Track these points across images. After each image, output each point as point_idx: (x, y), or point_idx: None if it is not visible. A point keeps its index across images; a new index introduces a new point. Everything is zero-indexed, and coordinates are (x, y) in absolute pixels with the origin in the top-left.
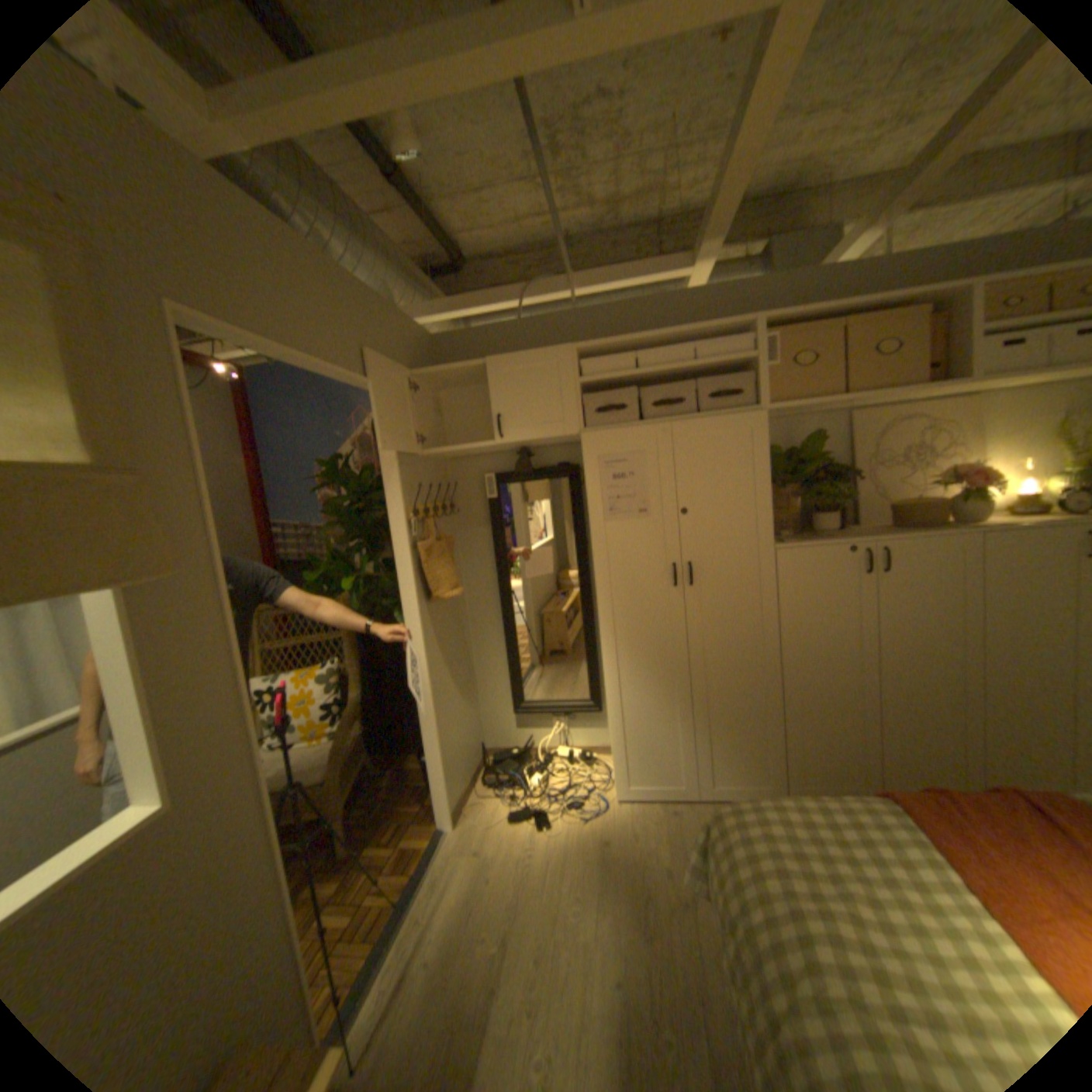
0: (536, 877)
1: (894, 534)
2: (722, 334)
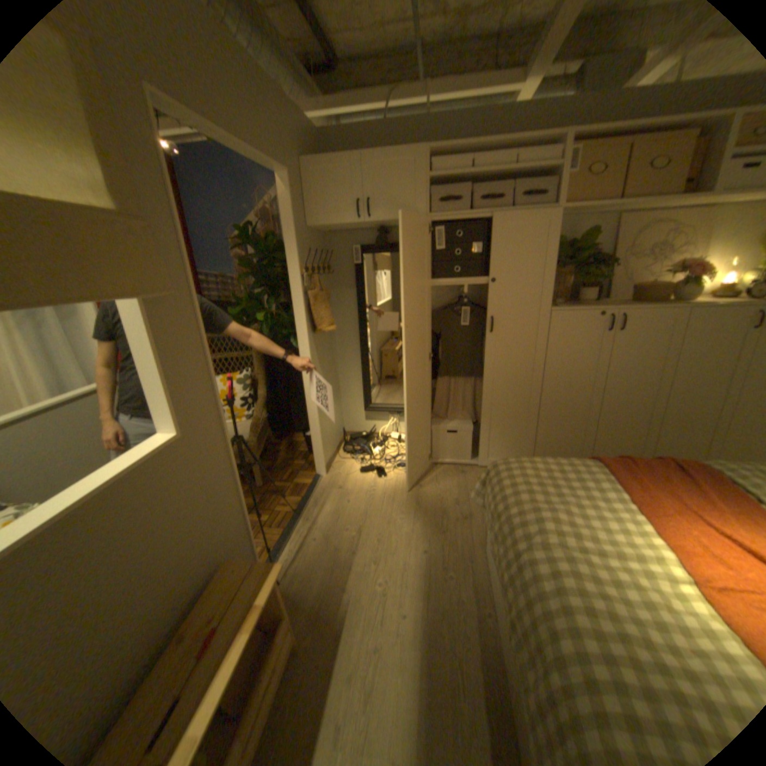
0: (378, 500)
1: (633, 305)
2: (540, 143)
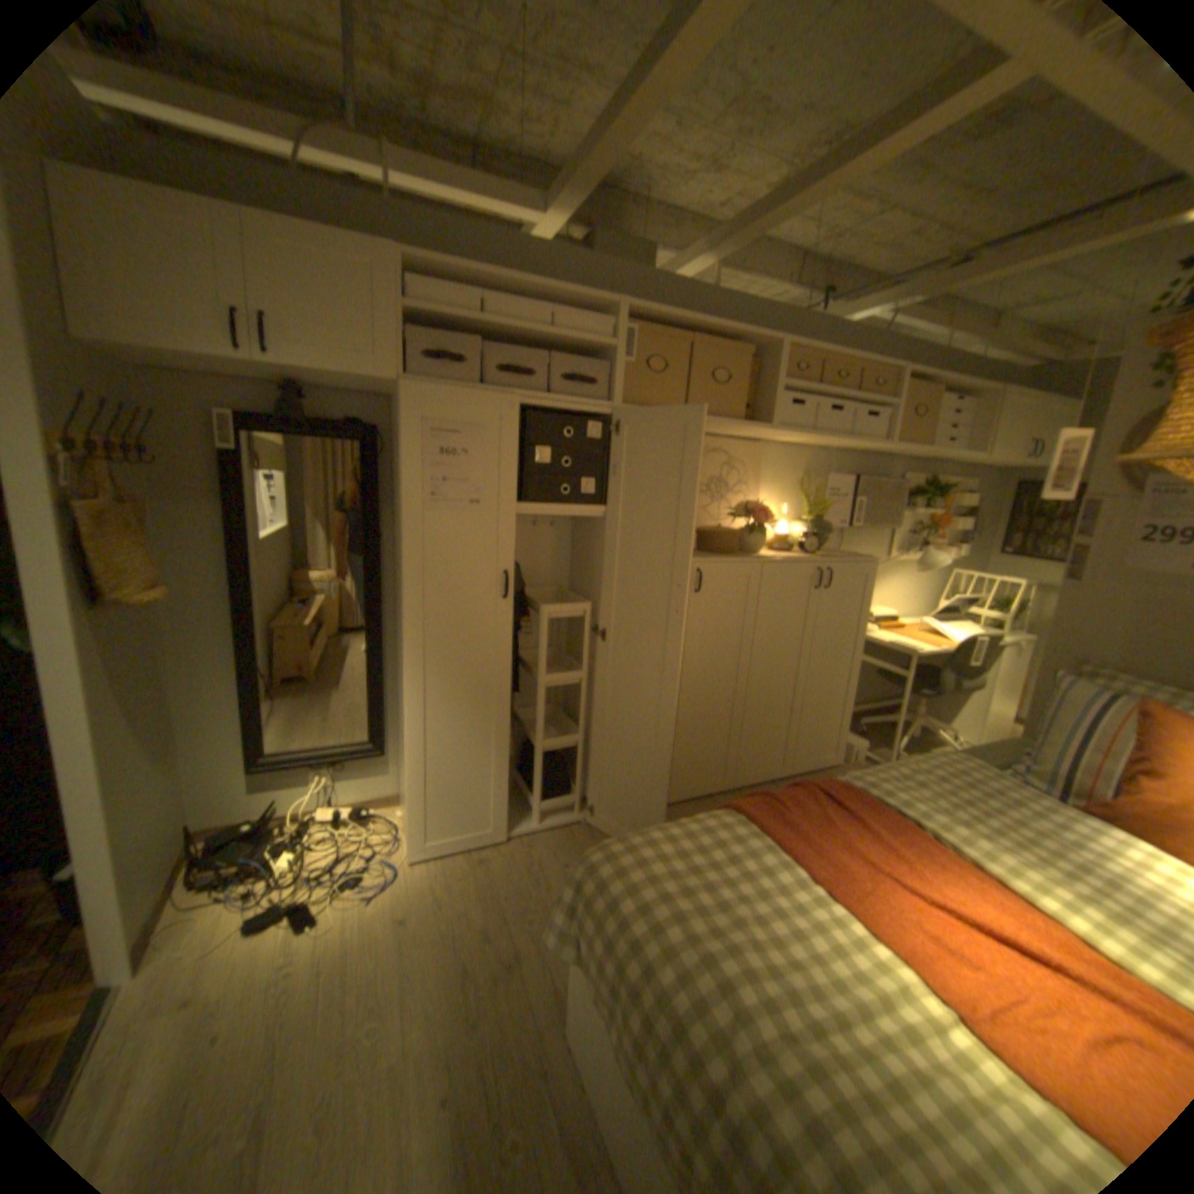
0: (301, 998)
1: (704, 557)
2: (581, 307)
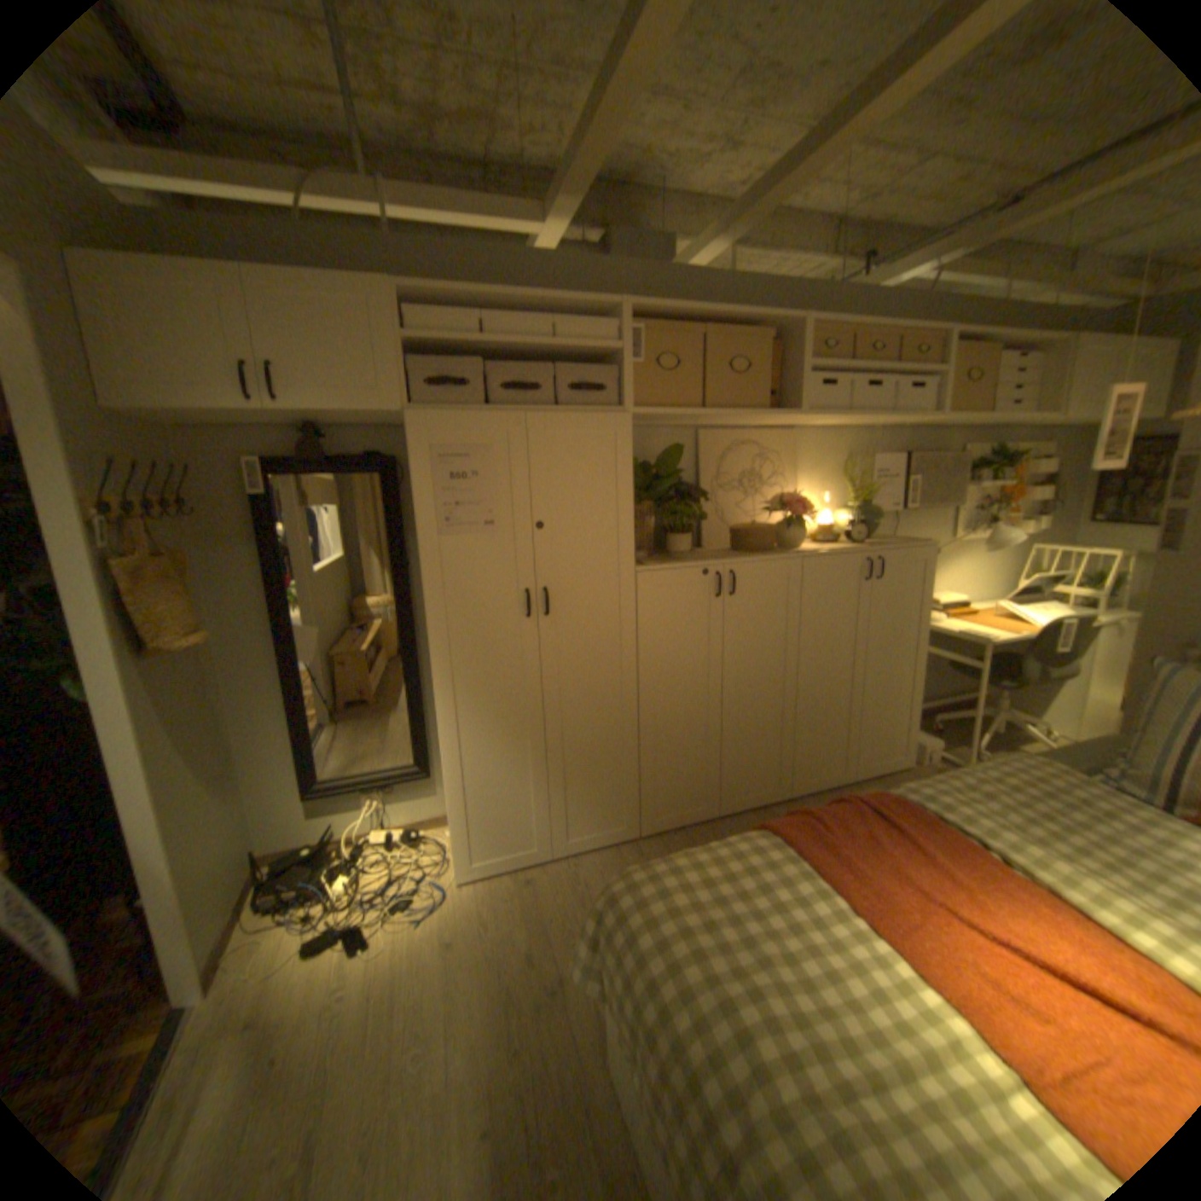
0: (352, 1023)
1: (737, 557)
2: (584, 313)
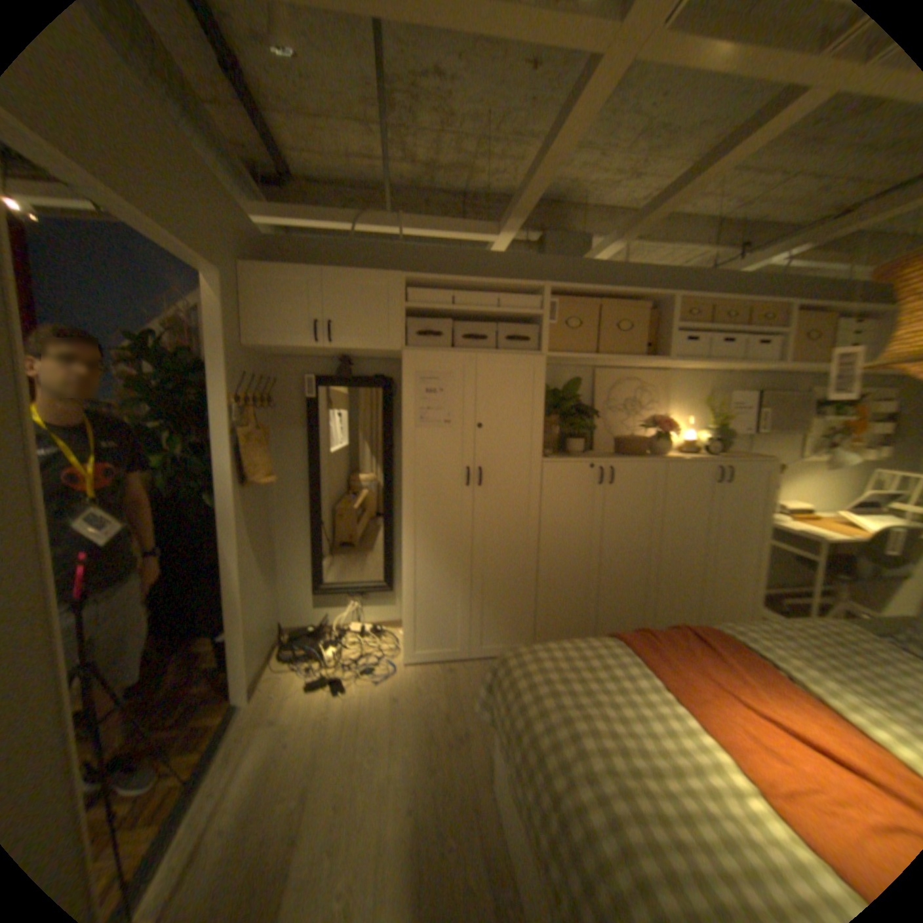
0: (331, 733)
1: (616, 457)
2: (518, 292)
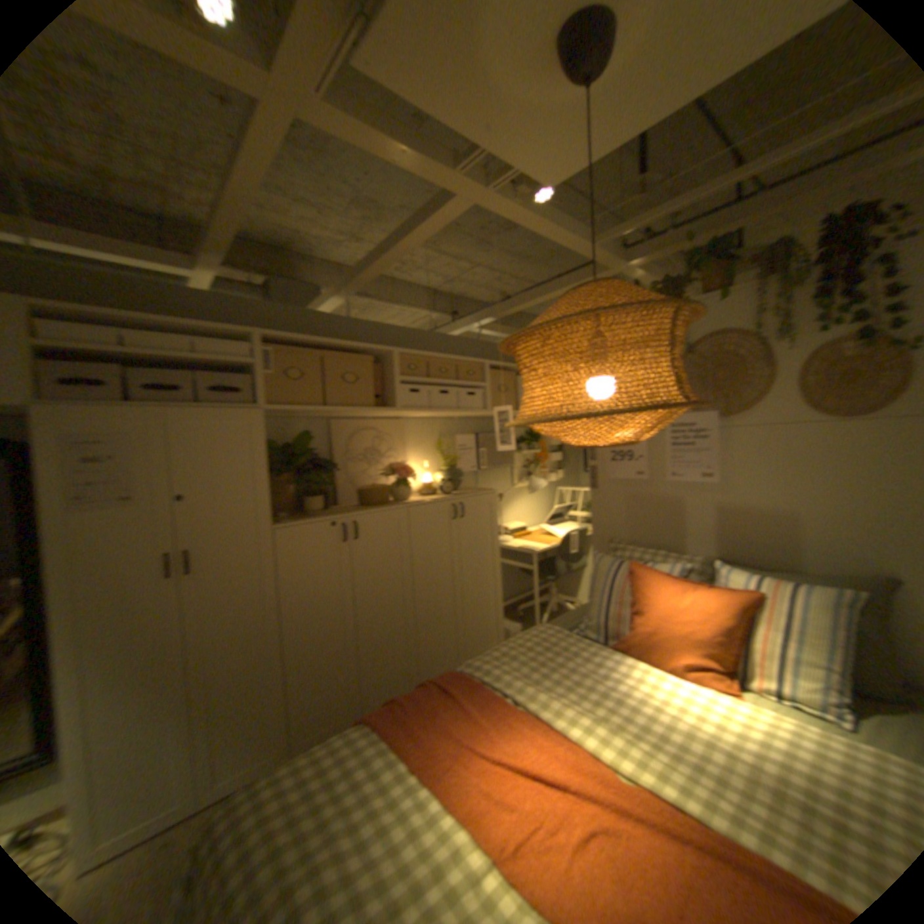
0: None
1: (357, 509)
2: (220, 335)
